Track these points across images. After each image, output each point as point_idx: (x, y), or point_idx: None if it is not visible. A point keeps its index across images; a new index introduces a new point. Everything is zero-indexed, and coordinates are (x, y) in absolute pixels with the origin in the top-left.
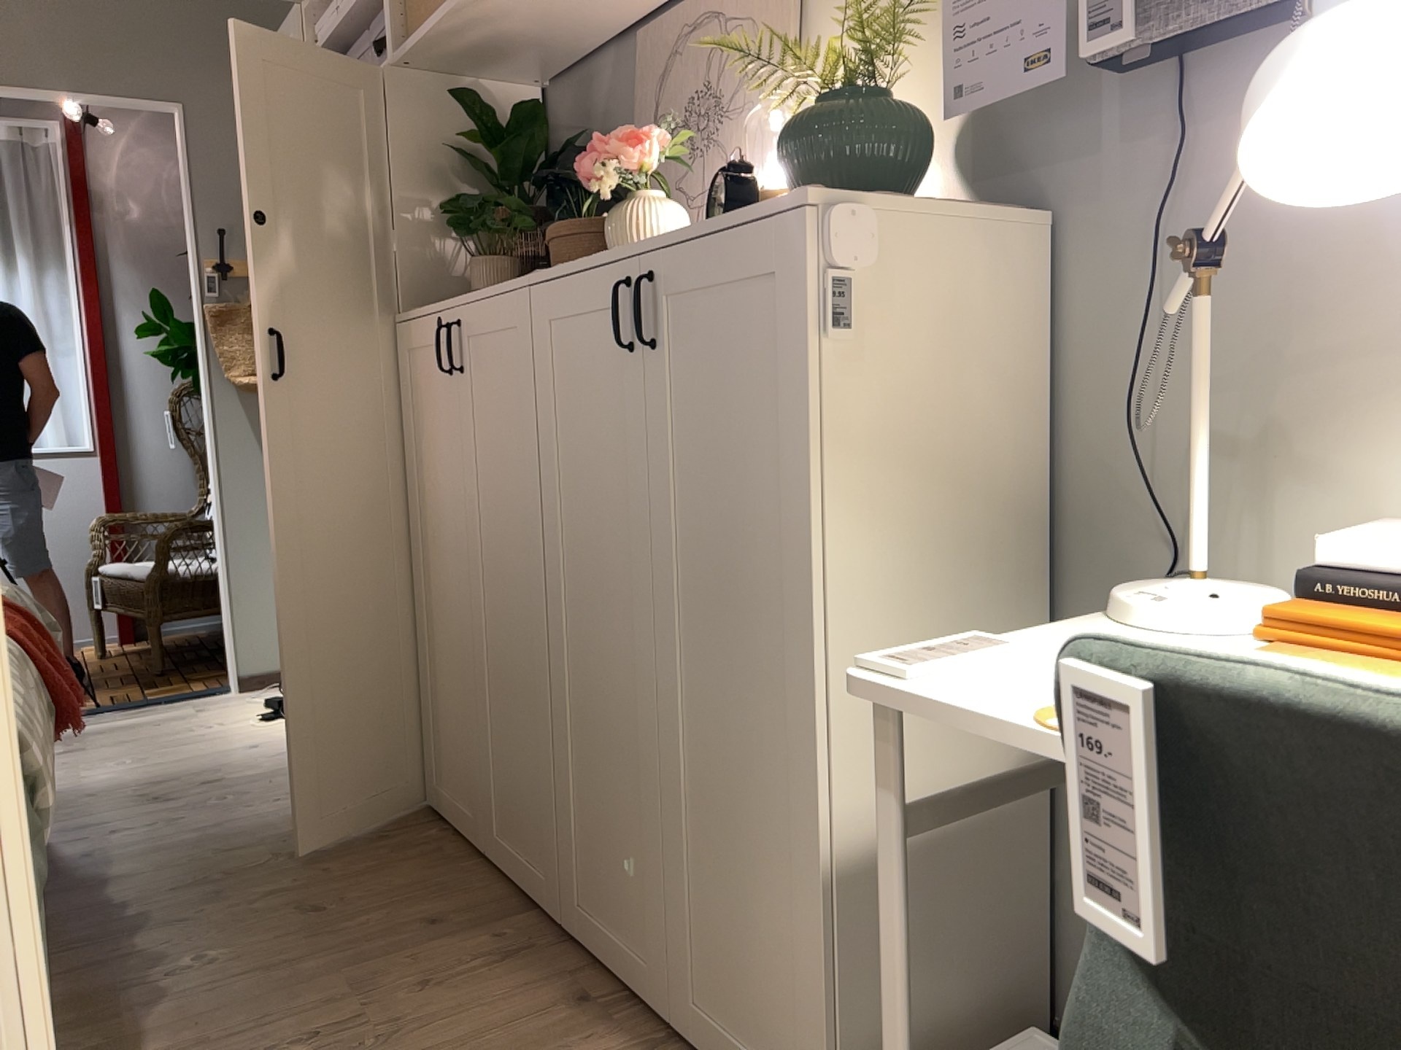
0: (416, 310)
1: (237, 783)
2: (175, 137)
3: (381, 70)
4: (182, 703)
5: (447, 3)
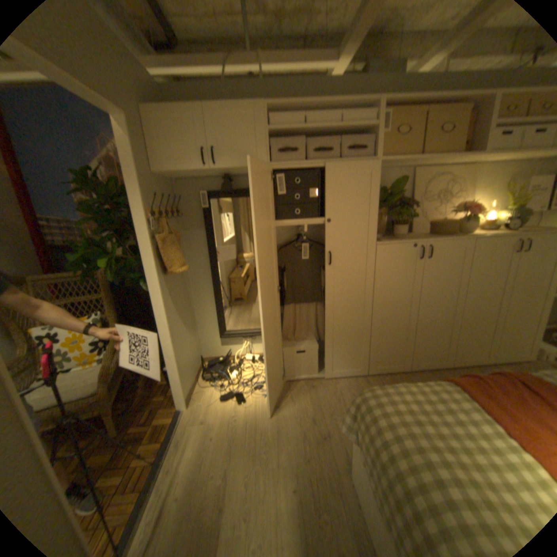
0: (388, 240)
1: (320, 414)
2: (115, 131)
3: (379, 161)
4: (180, 429)
5: (421, 152)
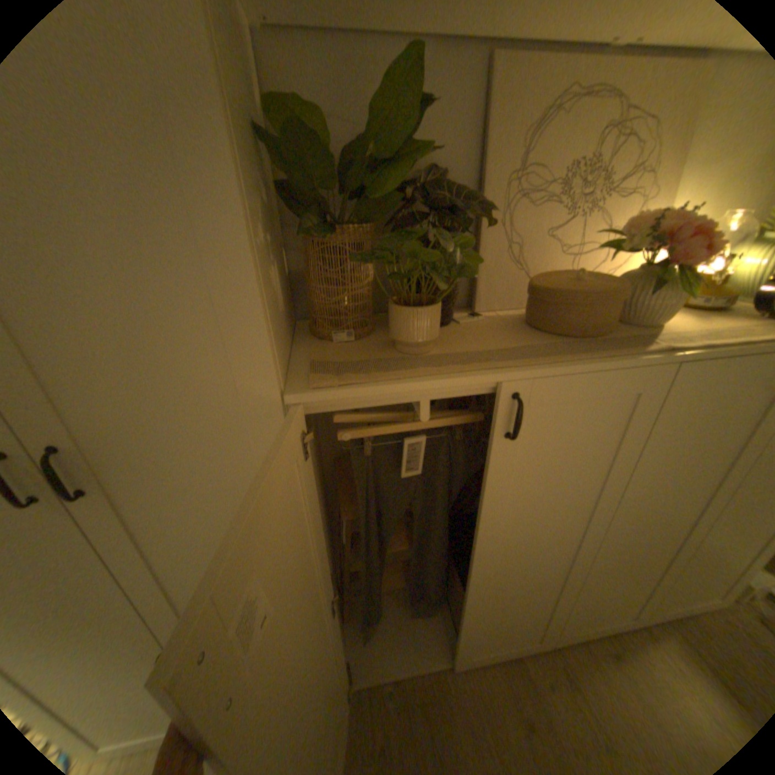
0: (342, 378)
1: None
2: None
3: None
4: None
5: None
